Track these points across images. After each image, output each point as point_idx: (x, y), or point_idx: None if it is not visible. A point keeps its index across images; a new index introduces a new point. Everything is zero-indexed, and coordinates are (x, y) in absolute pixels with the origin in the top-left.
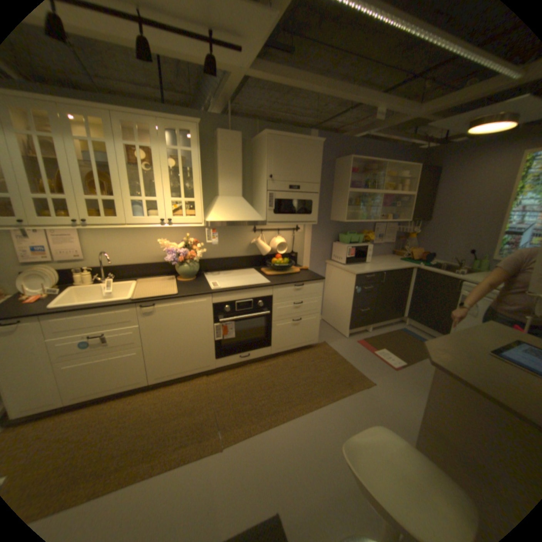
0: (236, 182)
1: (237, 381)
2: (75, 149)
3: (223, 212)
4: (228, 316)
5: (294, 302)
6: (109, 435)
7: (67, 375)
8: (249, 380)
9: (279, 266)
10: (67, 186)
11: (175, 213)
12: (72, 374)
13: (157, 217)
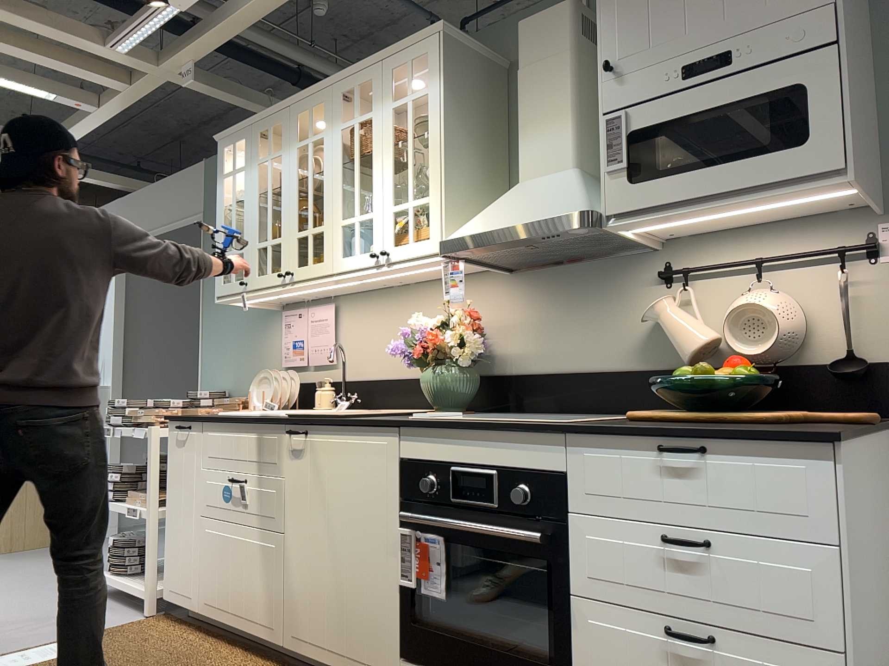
0: (556, 133)
1: None
2: (296, 163)
3: (489, 215)
4: (433, 516)
5: (665, 533)
6: None
7: (207, 548)
8: None
9: (693, 390)
10: (283, 222)
11: (403, 240)
12: (211, 549)
13: (369, 252)
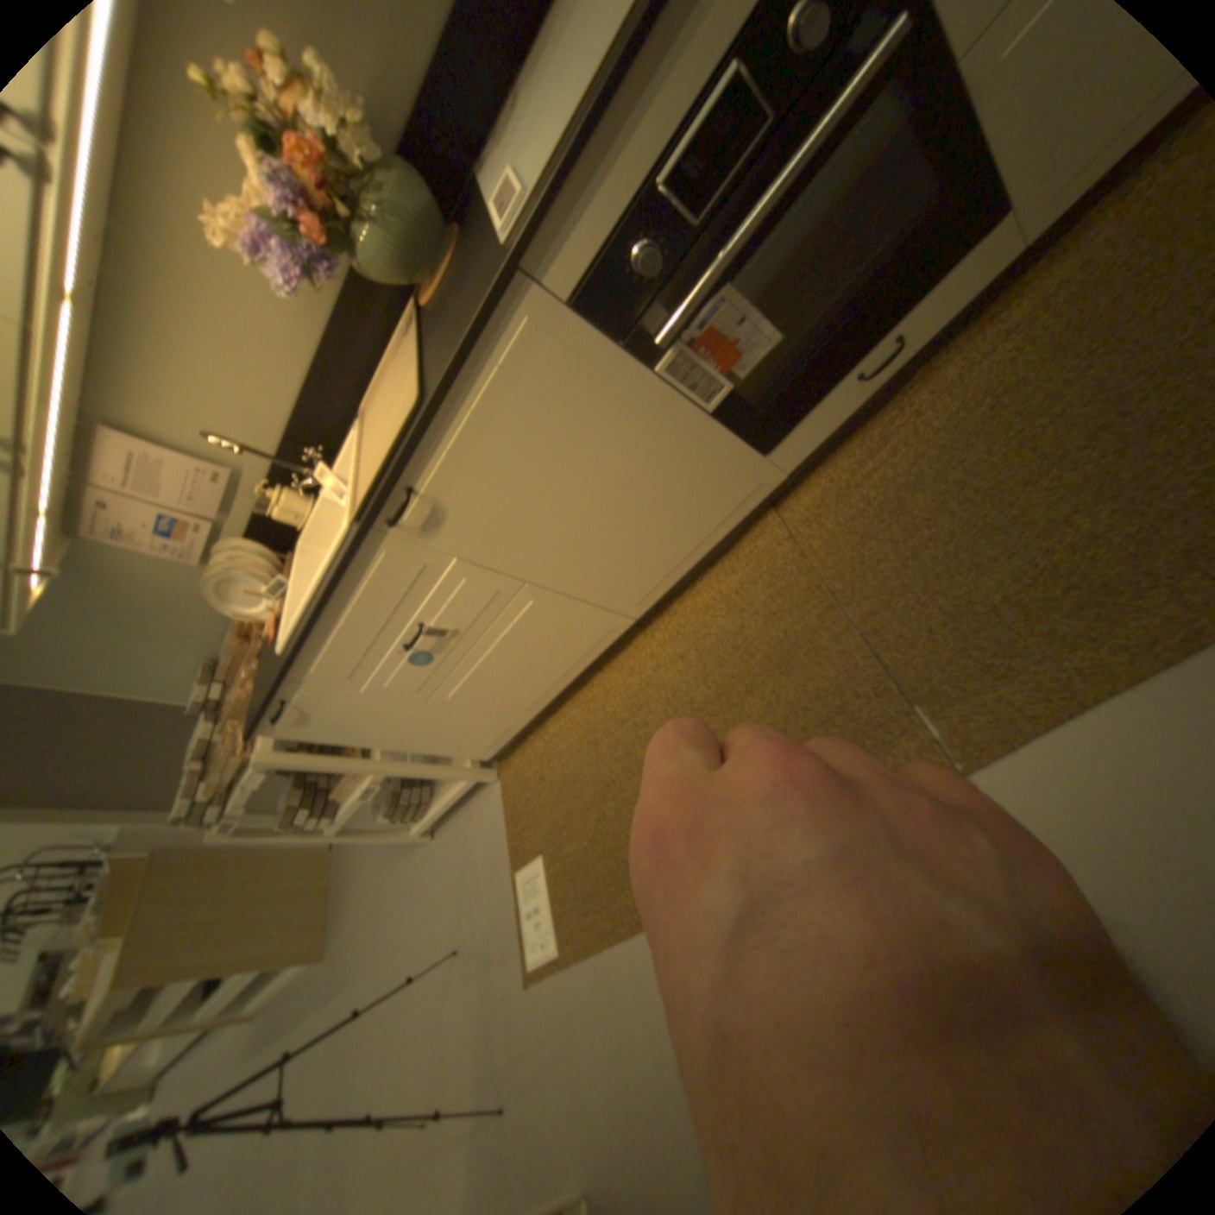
0: None
1: (903, 471)
2: None
3: None
4: (685, 287)
5: None
6: (637, 759)
7: (473, 698)
8: (957, 442)
9: None
10: None
11: None
12: (479, 692)
13: None
